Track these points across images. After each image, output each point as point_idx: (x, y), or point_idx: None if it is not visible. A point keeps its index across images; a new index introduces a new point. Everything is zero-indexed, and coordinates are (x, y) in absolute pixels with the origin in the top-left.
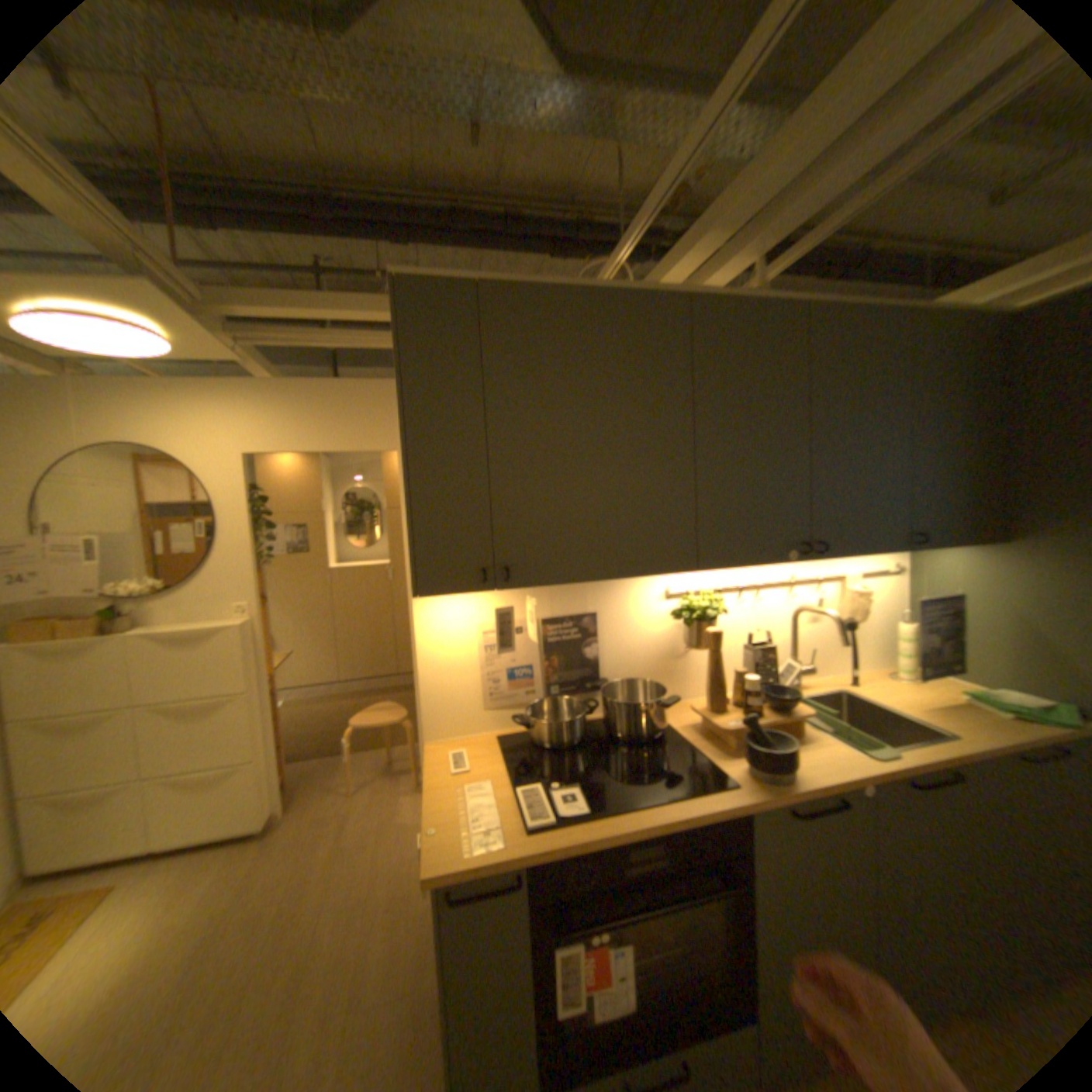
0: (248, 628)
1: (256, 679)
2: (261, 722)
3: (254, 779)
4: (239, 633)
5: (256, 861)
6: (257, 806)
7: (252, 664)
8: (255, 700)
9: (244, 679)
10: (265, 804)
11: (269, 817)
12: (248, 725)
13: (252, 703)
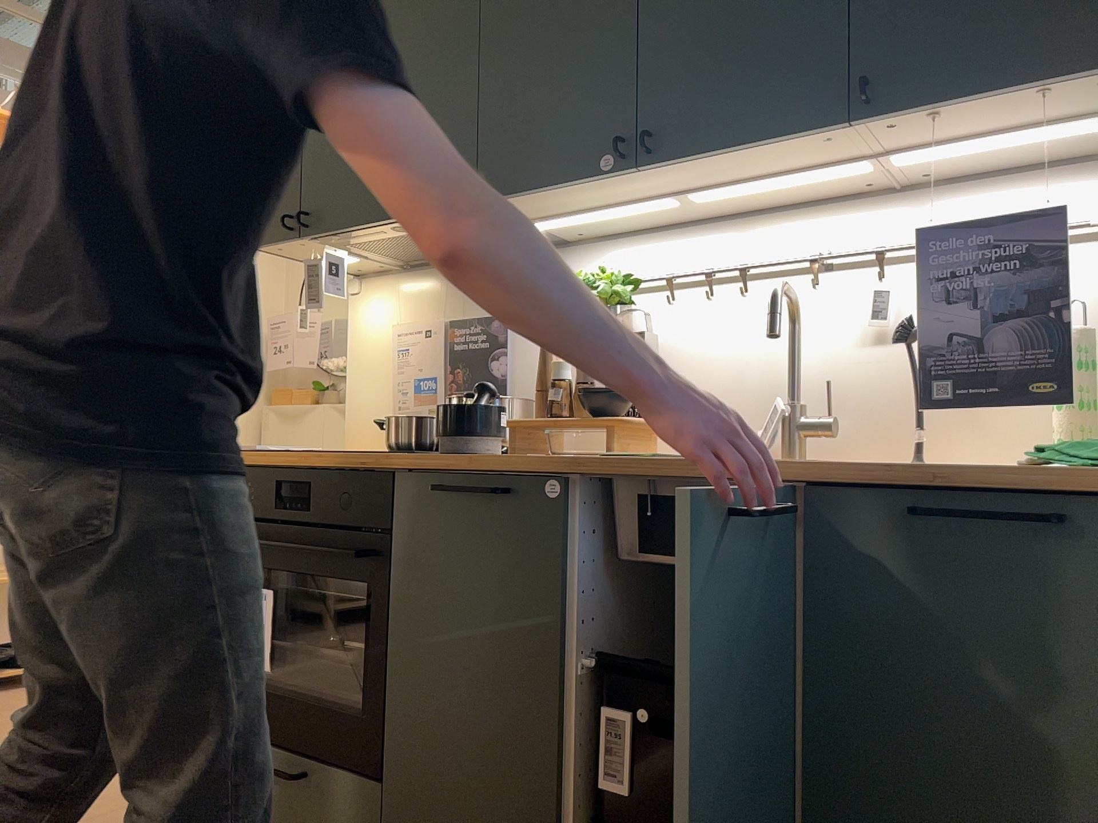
0: None
1: None
2: None
3: None
4: None
5: None
6: None
7: None
8: None
9: None
10: None
11: None
12: None
13: None
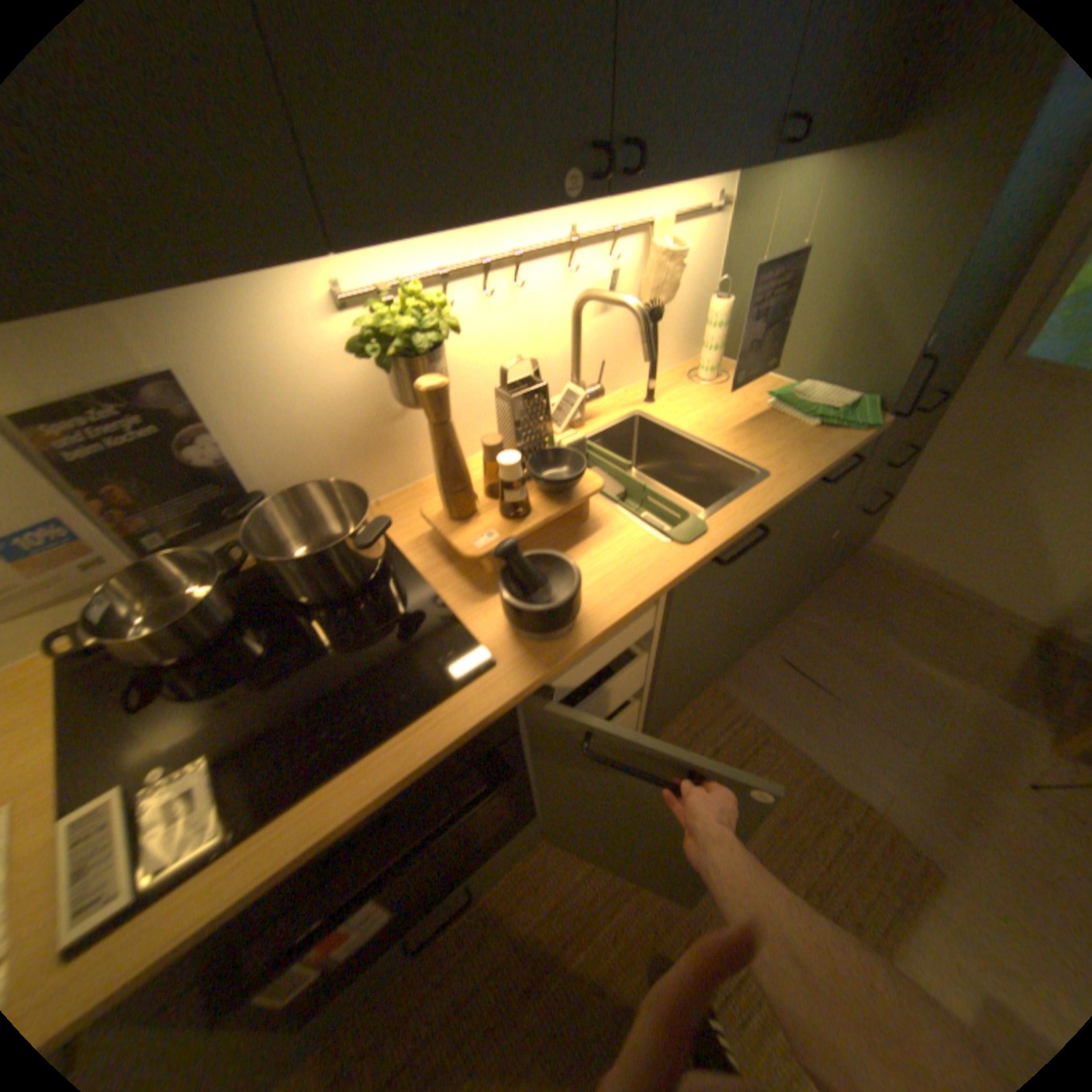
0: None
1: None
2: None
3: None
4: None
5: None
6: None
7: None
8: None
9: None
10: None
11: None
12: None
13: None
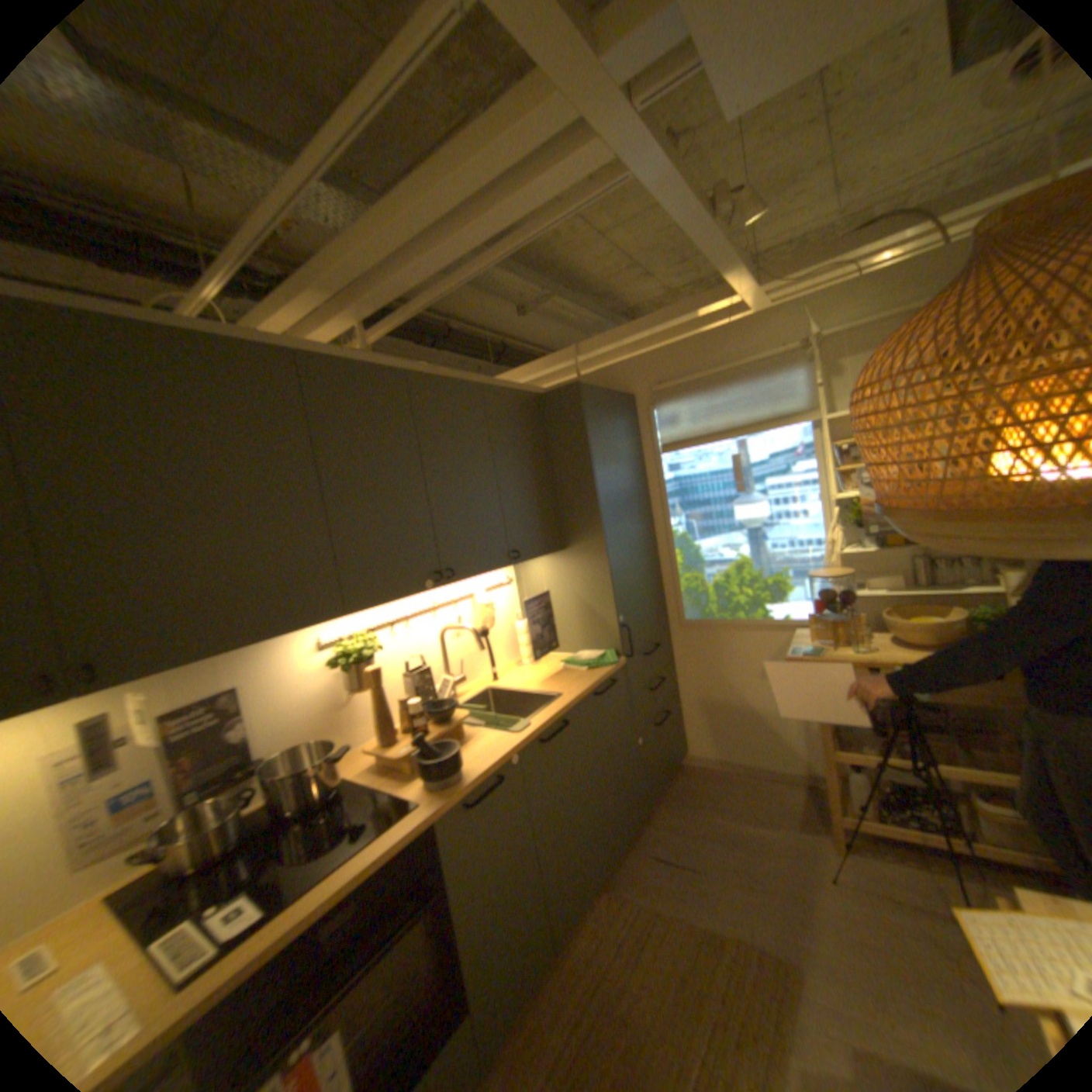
0: None
1: None
2: None
3: None
4: None
5: None
6: None
7: None
8: None
9: None
10: None
11: None
12: None
13: None
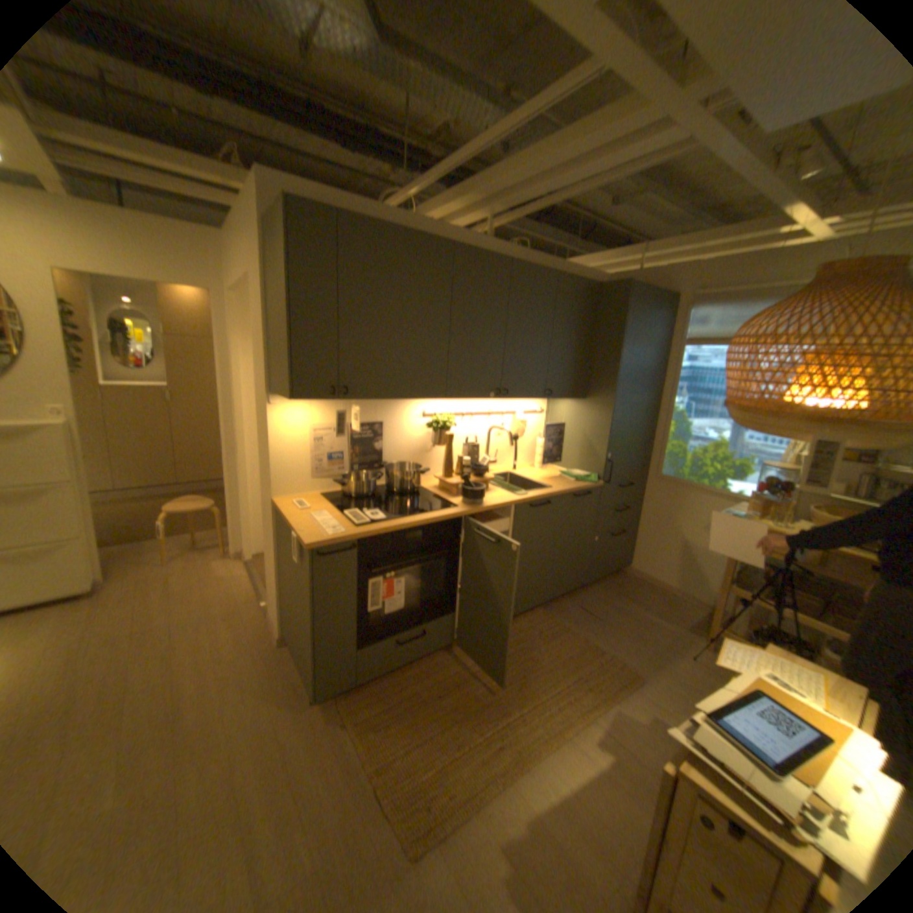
0: (67, 427)
1: (76, 471)
2: (82, 507)
3: (82, 550)
4: (62, 430)
5: (93, 609)
6: (86, 571)
7: (72, 458)
8: (77, 488)
9: (69, 469)
10: (90, 571)
11: (93, 581)
12: (75, 507)
13: (76, 490)
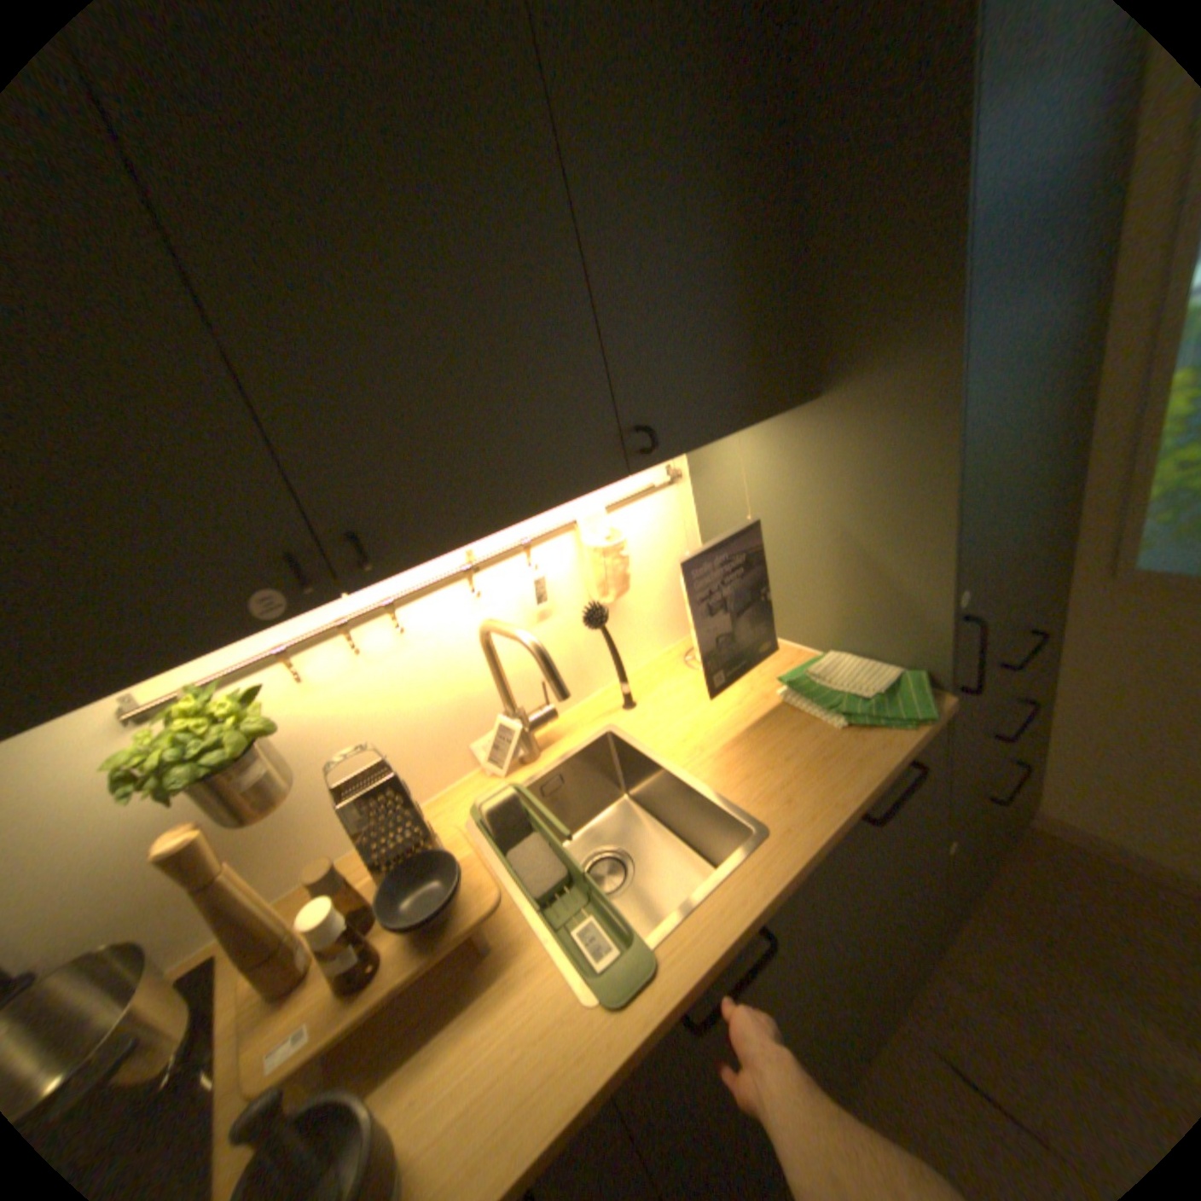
0: None
1: None
2: None
3: None
4: None
5: None
6: None
7: None
8: None
9: None
10: None
11: None
12: None
13: None
